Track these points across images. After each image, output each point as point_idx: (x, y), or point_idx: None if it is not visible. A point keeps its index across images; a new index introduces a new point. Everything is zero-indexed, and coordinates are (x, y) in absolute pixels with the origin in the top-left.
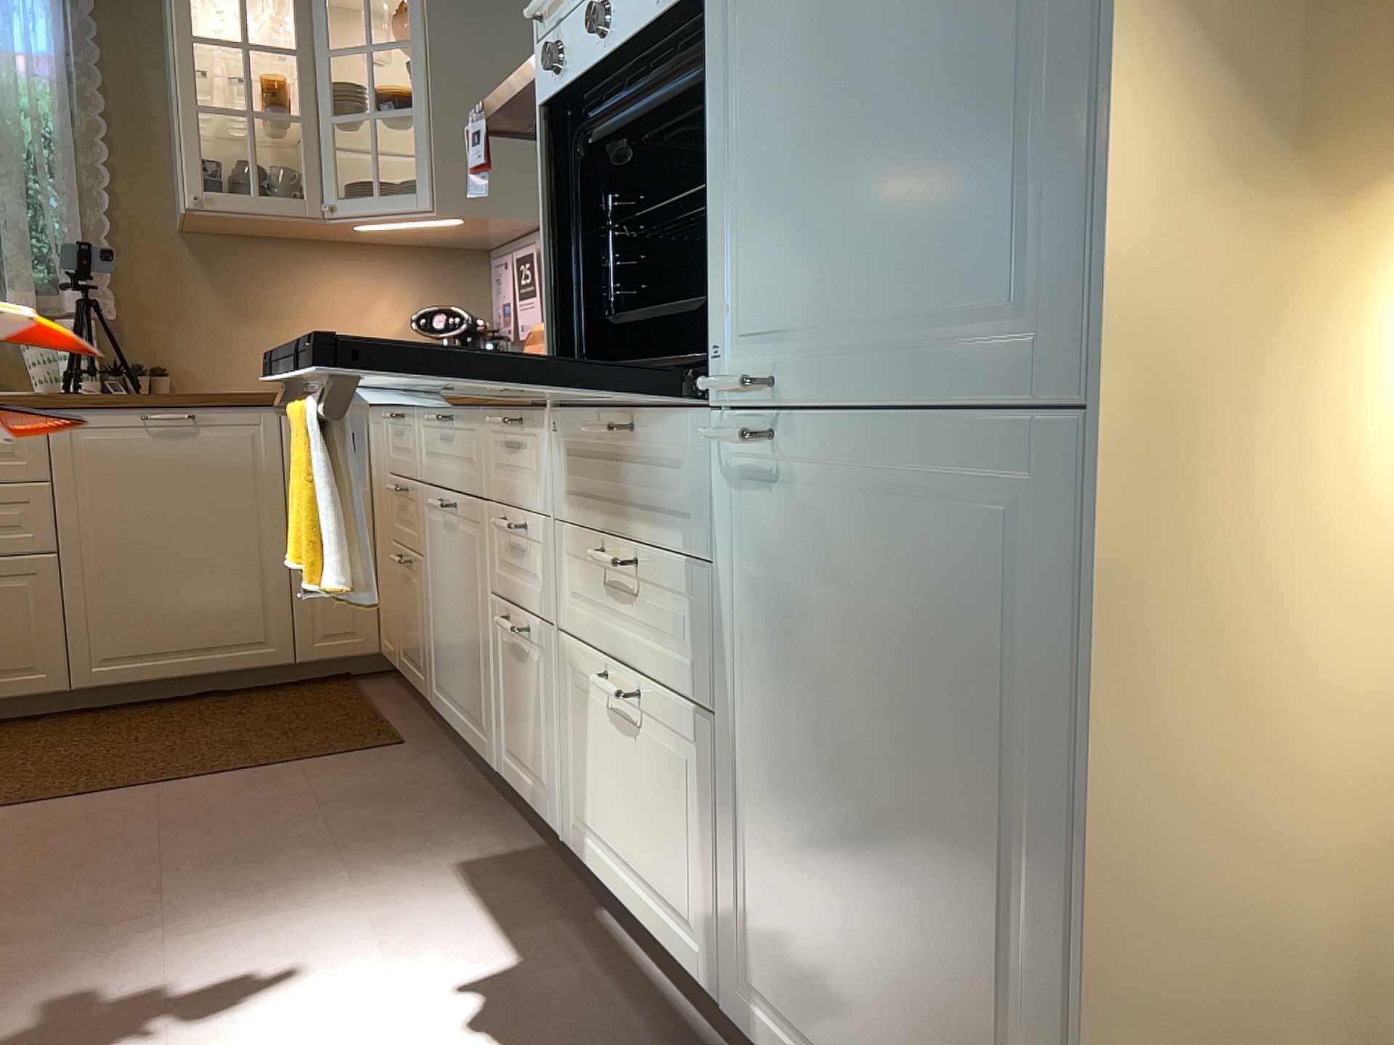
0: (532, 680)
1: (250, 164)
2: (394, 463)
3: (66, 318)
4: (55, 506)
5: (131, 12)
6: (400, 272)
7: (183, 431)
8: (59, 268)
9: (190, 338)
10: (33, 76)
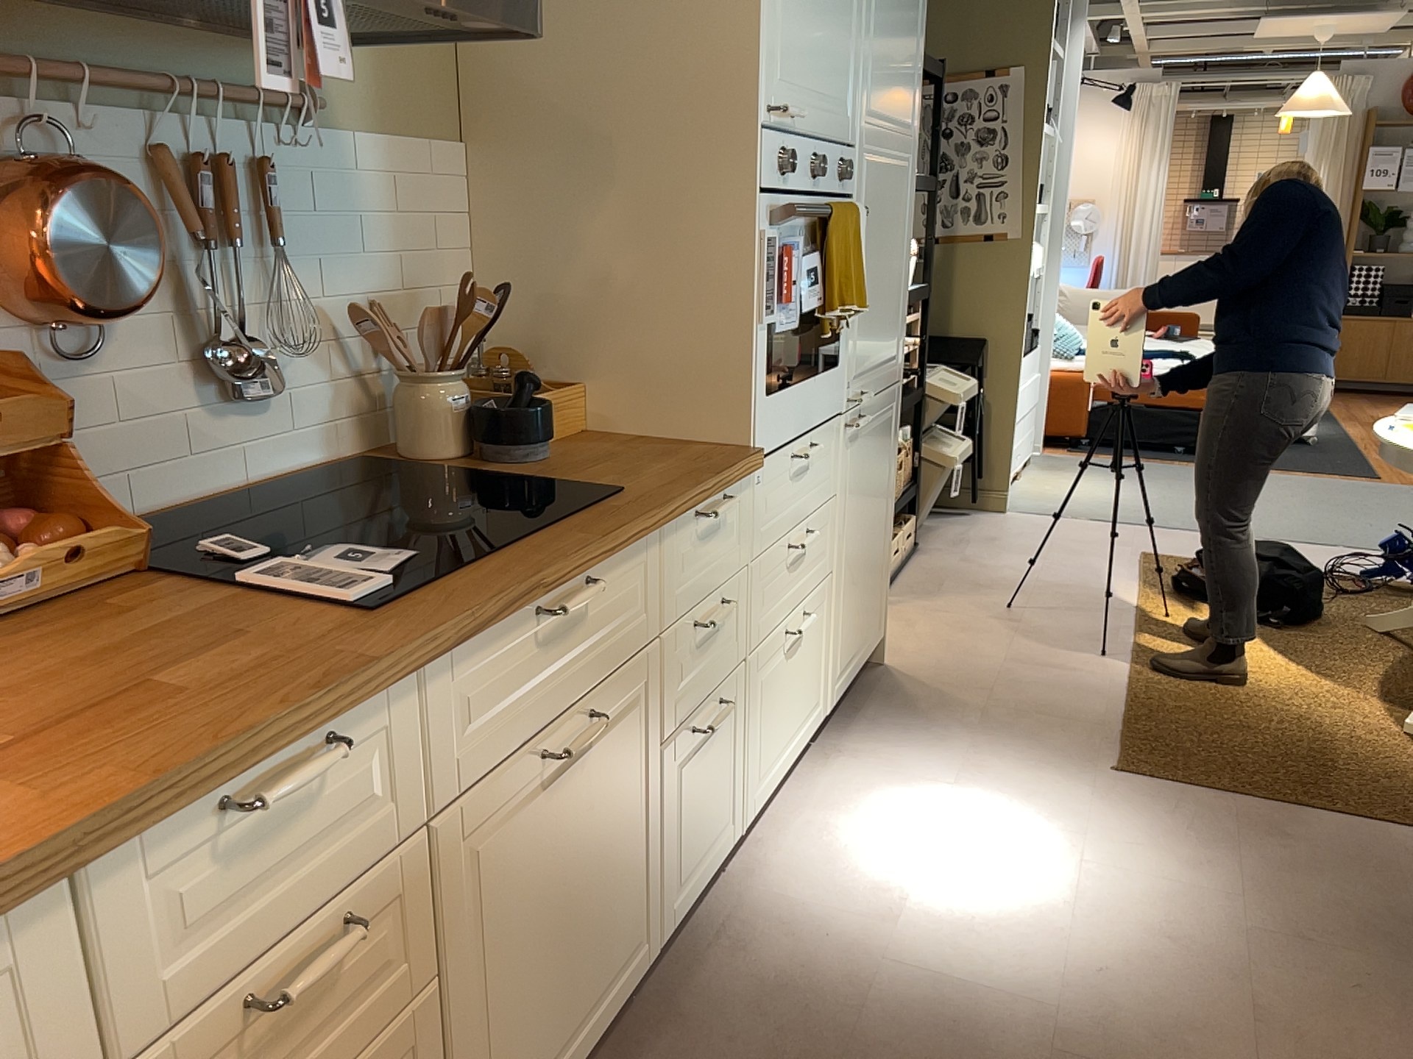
0: (718, 746)
1: None
2: (195, 979)
3: None
4: None
5: None
6: None
7: None
8: None
9: None
10: None
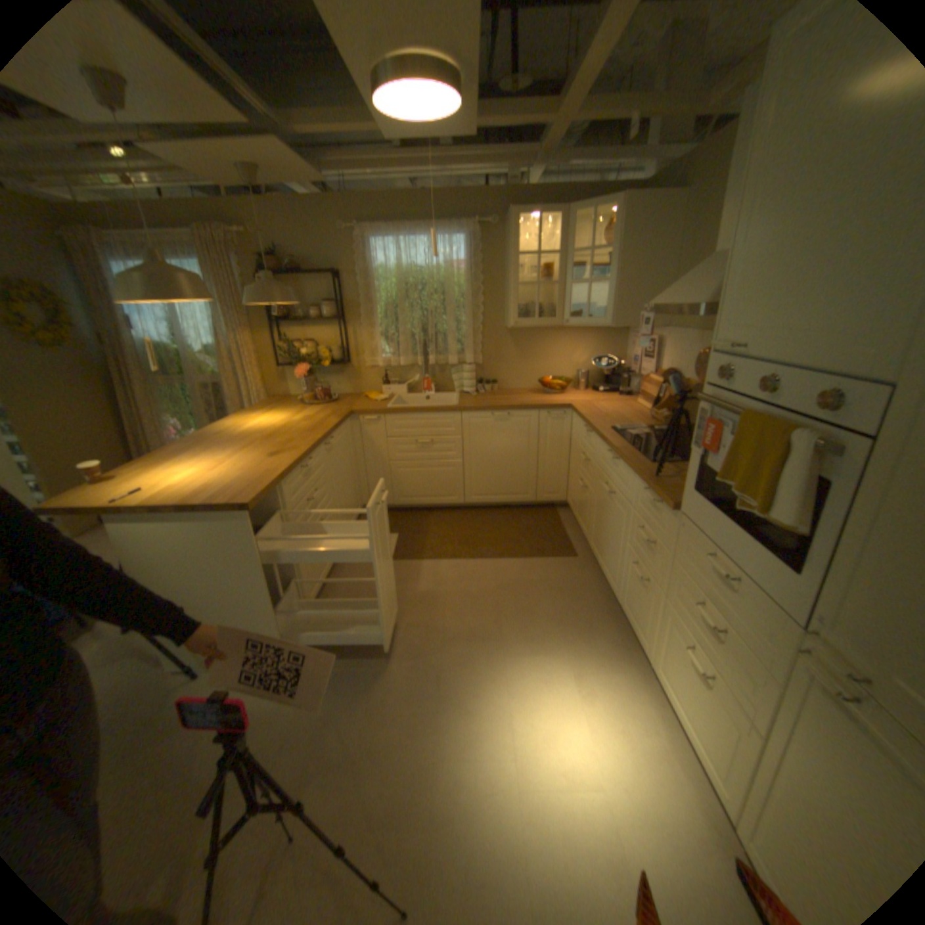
0: (645, 597)
1: (535, 304)
2: (583, 444)
3: (465, 363)
4: (462, 444)
5: (493, 236)
6: (588, 337)
7: (504, 419)
8: (464, 347)
9: (505, 368)
10: (459, 272)
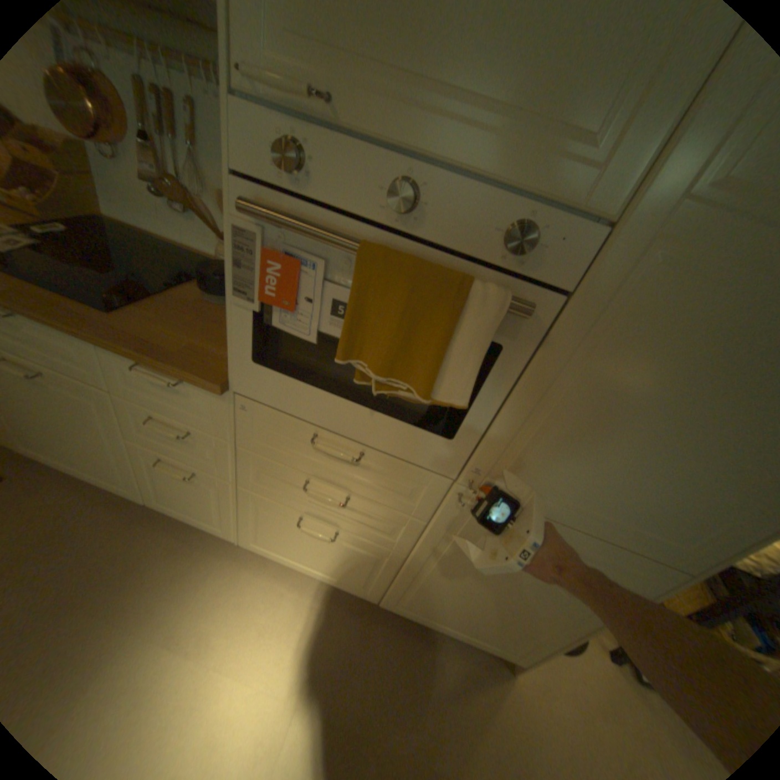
0: (196, 491)
1: None
2: None
3: None
4: None
5: None
6: None
7: None
8: None
9: None
10: None
